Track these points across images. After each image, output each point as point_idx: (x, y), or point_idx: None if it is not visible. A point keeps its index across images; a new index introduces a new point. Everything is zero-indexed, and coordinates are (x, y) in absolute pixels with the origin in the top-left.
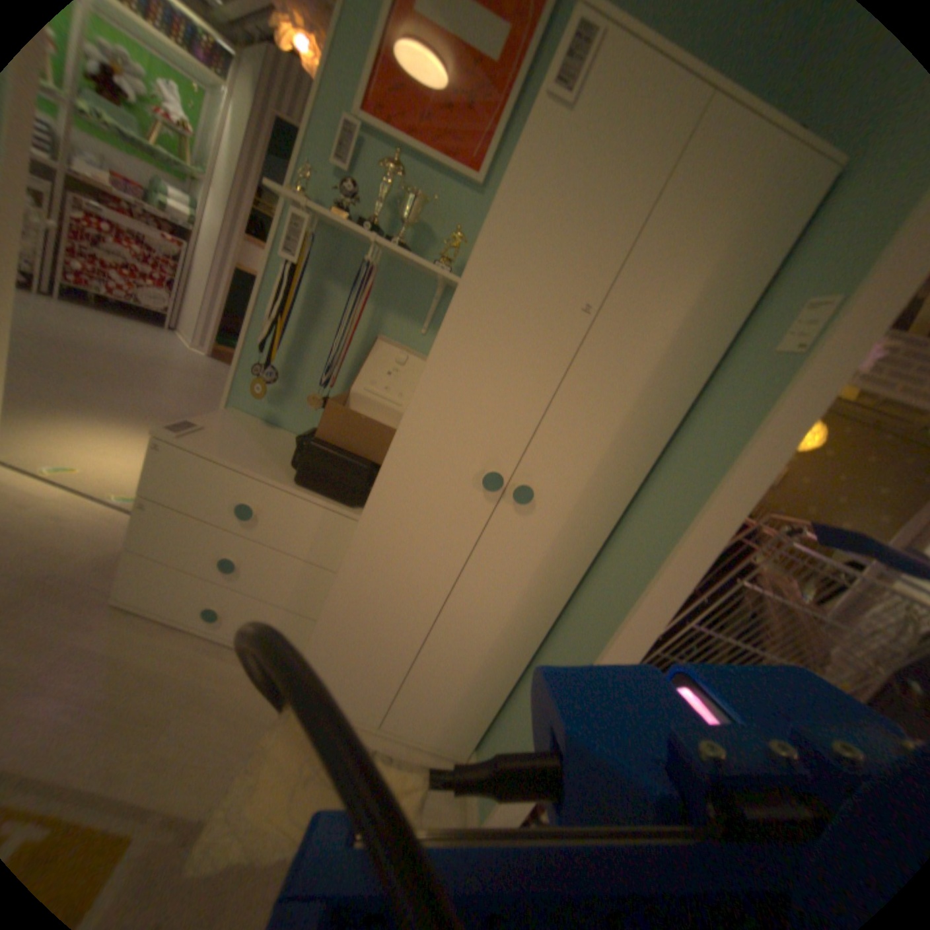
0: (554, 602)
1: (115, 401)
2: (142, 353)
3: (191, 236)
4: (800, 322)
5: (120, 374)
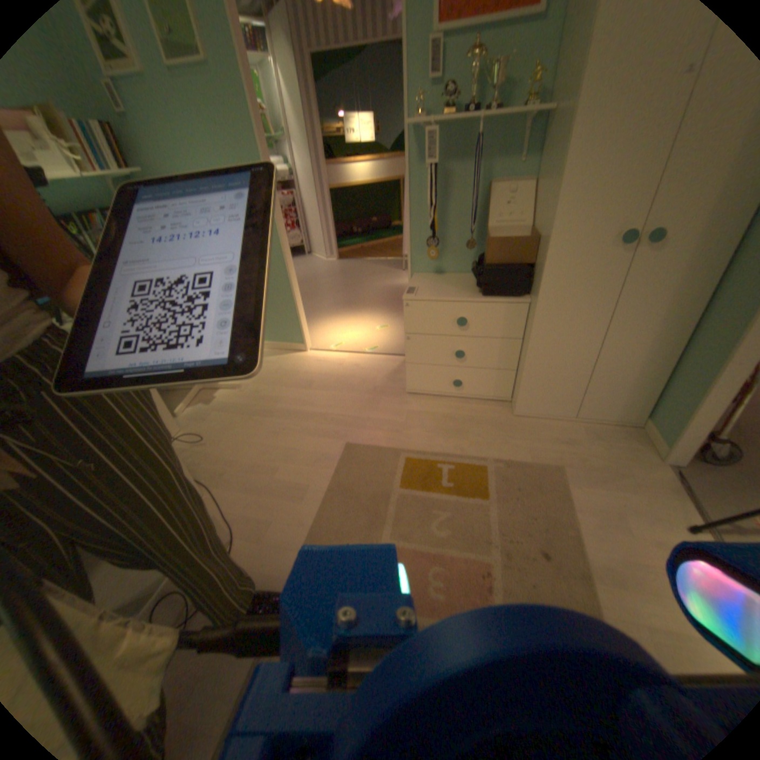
0: (698, 299)
1: (324, 304)
2: (310, 274)
3: (291, 183)
4: None
5: (313, 290)
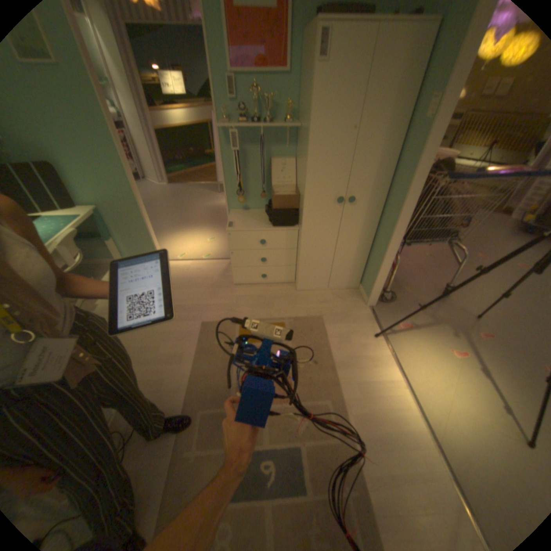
0: (372, 227)
1: (165, 222)
2: (148, 196)
3: (119, 121)
4: (431, 101)
5: (153, 210)
